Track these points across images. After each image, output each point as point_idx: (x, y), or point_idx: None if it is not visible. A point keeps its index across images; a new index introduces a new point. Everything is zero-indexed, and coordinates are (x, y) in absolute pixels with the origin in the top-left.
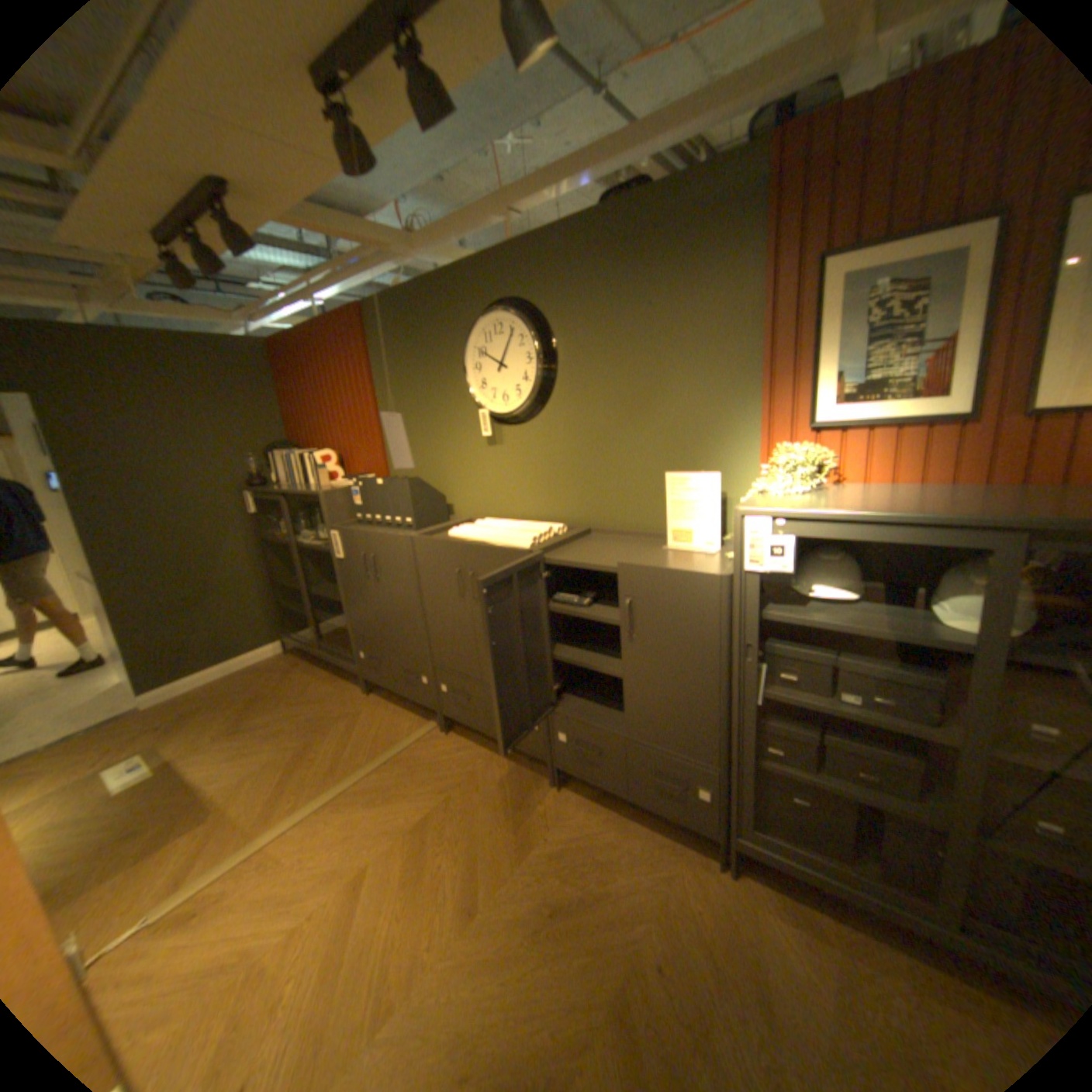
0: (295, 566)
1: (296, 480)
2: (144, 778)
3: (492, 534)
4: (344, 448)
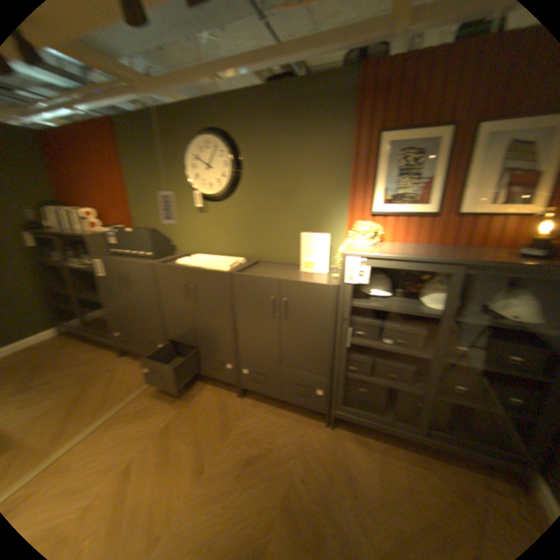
0: (62, 281)
1: (61, 226)
2: None
3: (203, 262)
4: (97, 207)
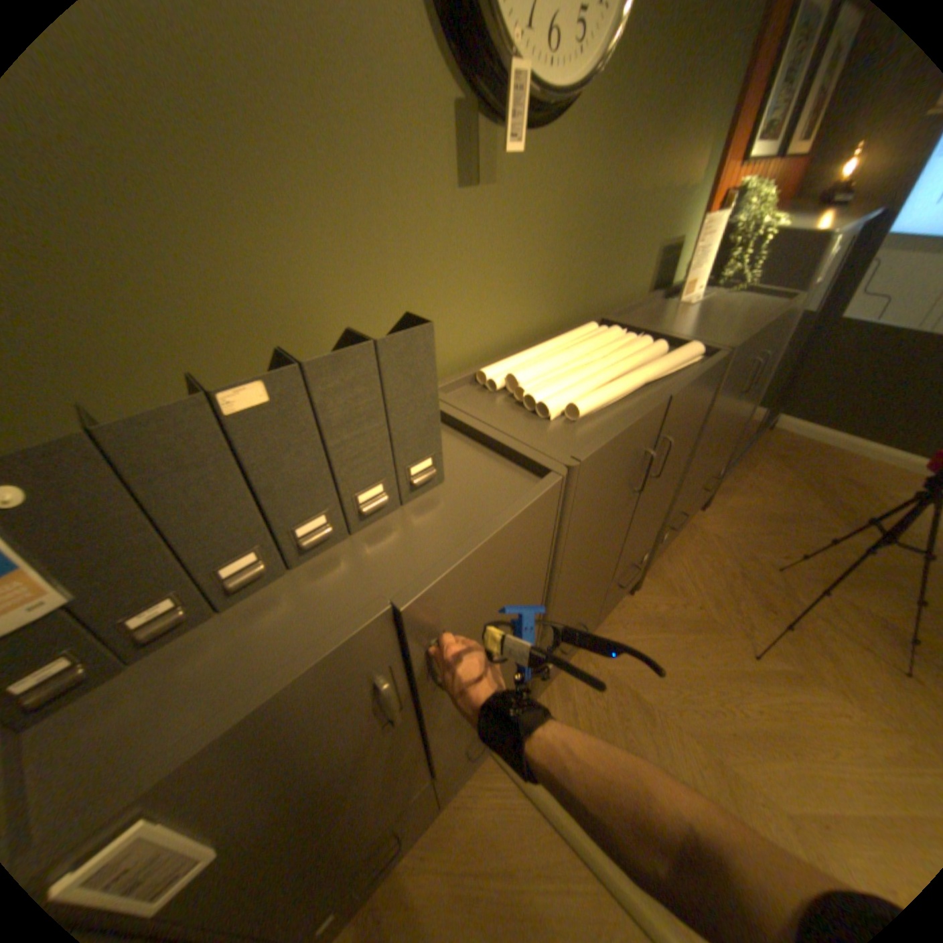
0: None
1: None
2: None
3: (623, 367)
4: None
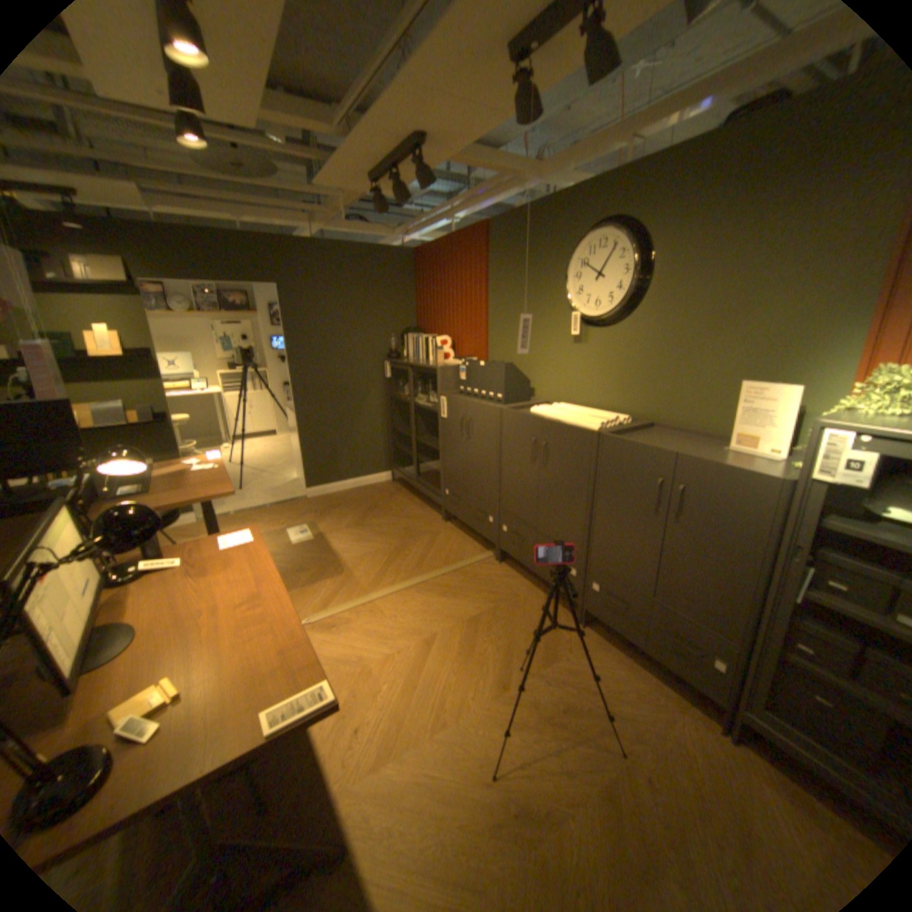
0: (410, 421)
1: (420, 358)
2: (310, 540)
3: (567, 416)
4: (458, 337)
